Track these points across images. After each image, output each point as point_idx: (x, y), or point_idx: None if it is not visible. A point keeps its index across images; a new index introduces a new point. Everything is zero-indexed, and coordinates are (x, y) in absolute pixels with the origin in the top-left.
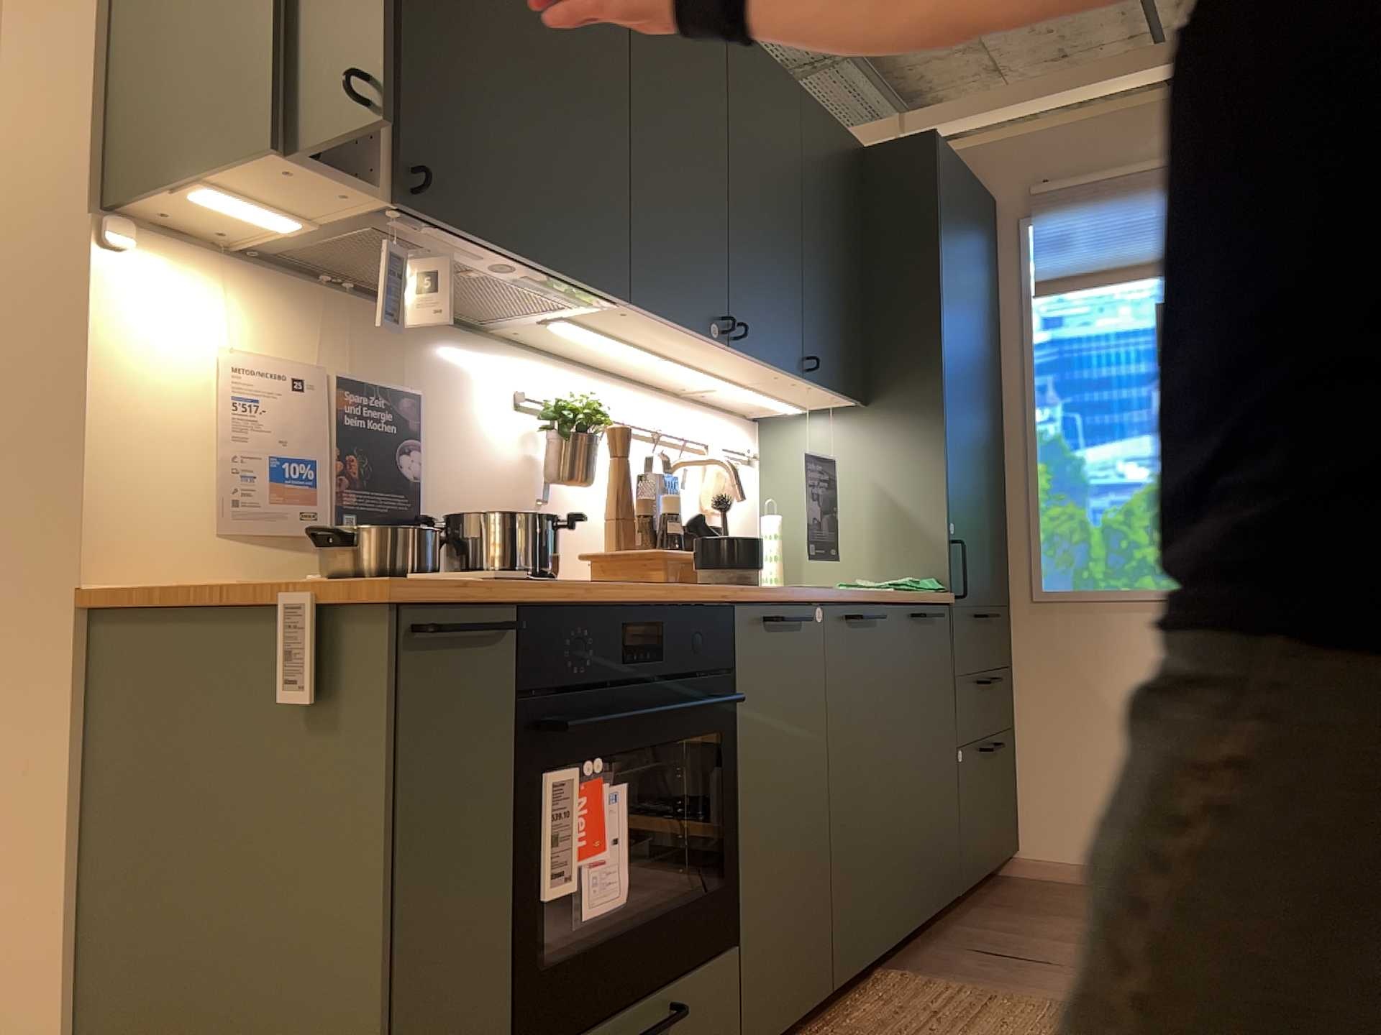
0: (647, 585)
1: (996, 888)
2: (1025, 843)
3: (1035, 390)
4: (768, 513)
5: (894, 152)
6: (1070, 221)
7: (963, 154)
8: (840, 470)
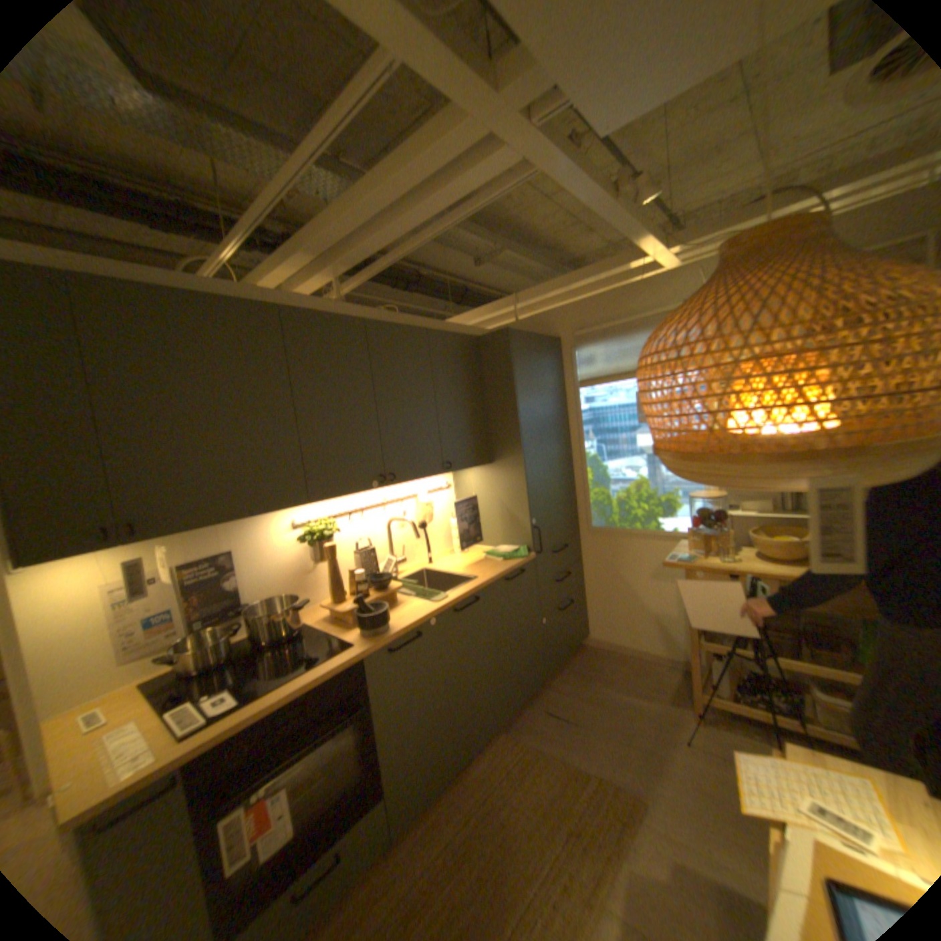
0: (298, 680)
1: (575, 658)
2: (591, 633)
3: (583, 433)
4: (452, 517)
5: (491, 339)
6: (593, 349)
7: (544, 313)
8: (483, 492)
